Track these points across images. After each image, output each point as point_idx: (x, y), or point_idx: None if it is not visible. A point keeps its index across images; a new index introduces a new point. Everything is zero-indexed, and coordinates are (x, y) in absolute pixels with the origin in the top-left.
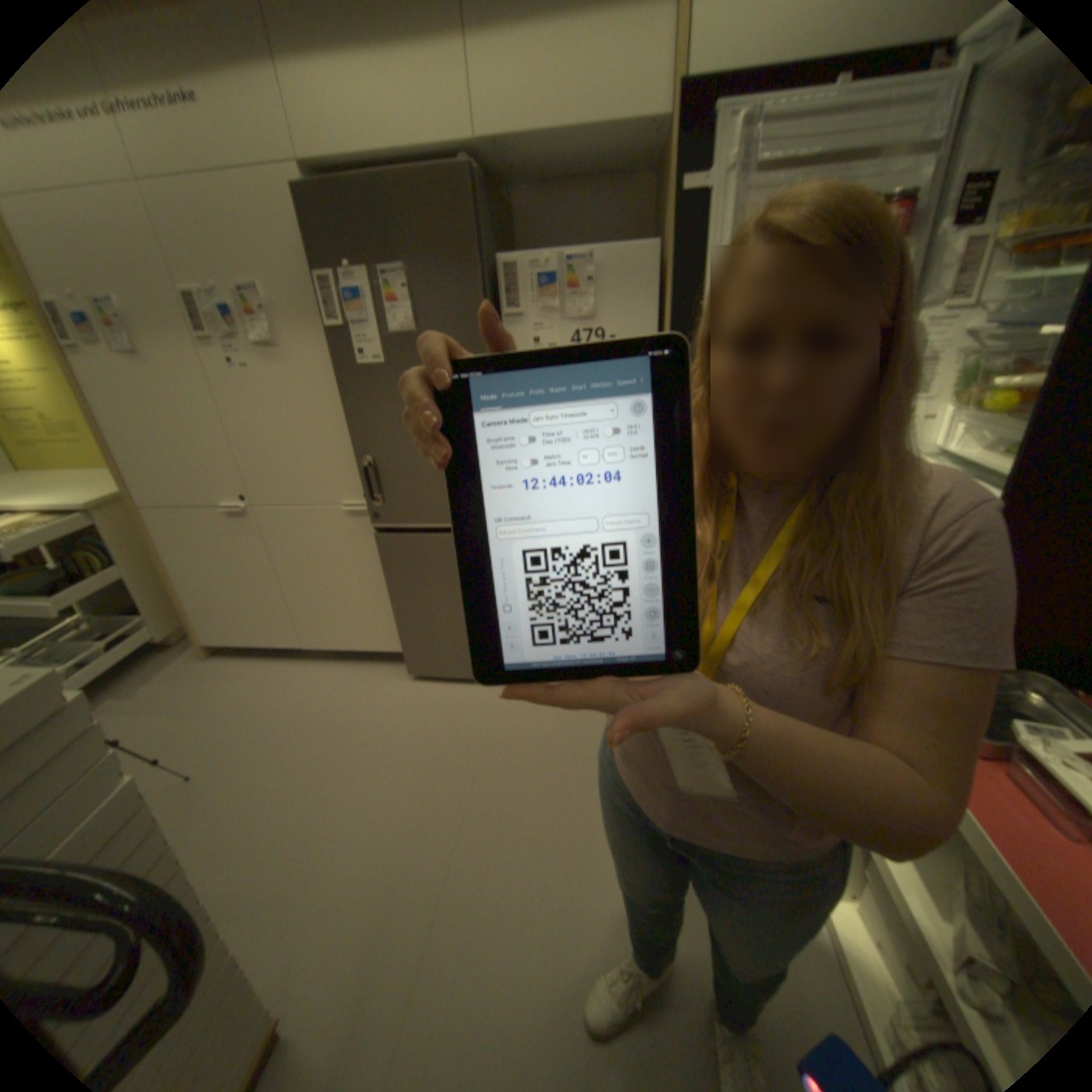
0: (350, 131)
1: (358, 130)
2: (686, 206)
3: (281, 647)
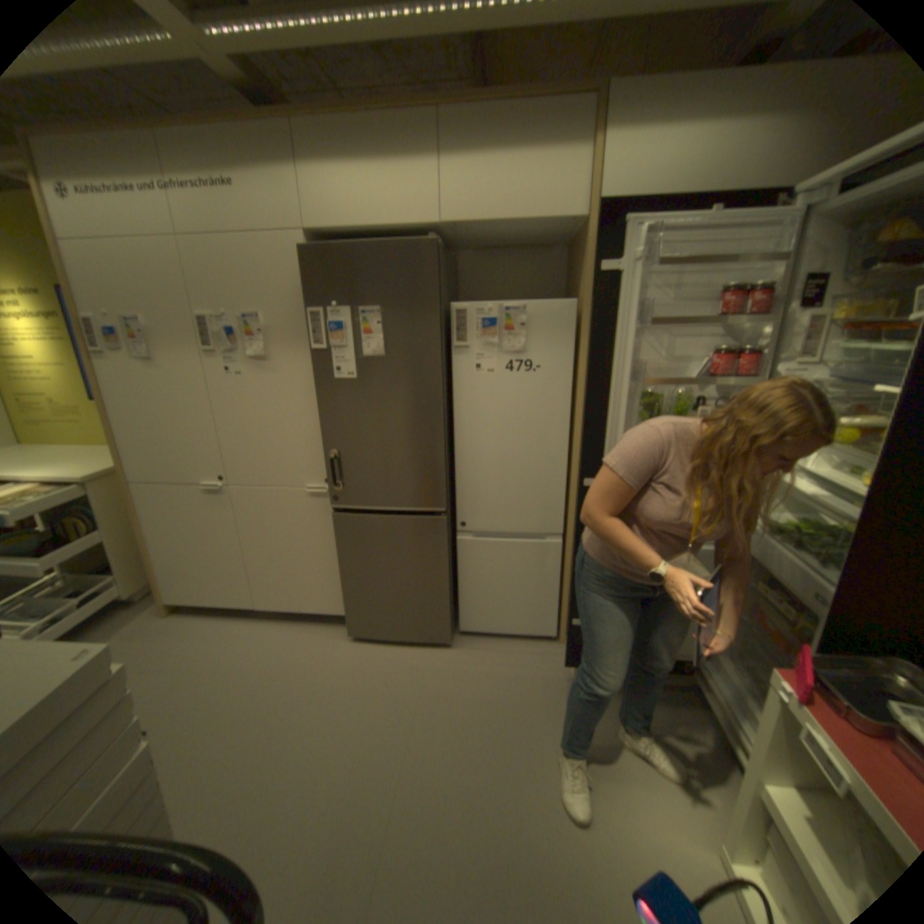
0: (347, 211)
1: (353, 211)
2: (600, 278)
3: (235, 606)
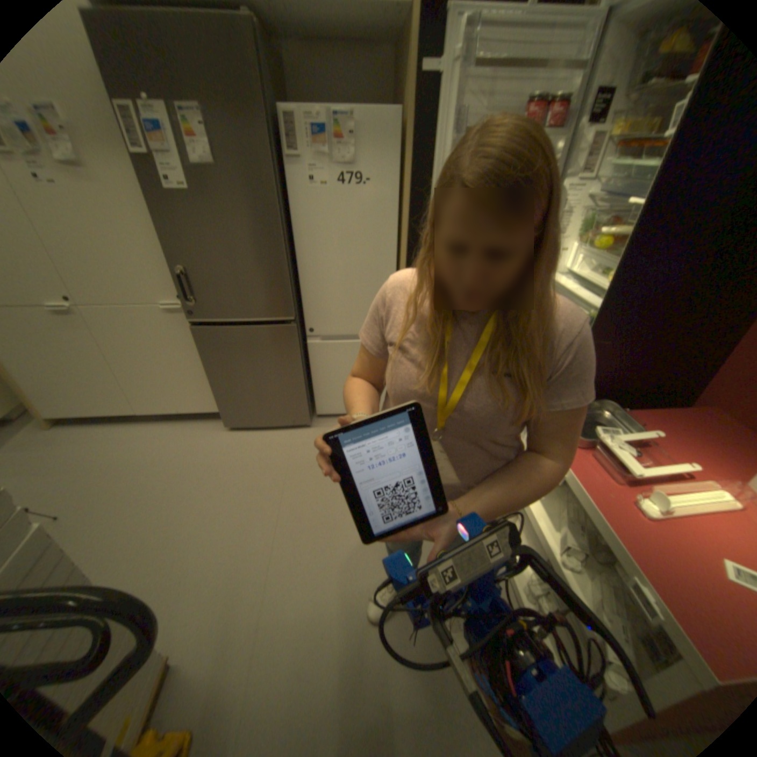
0: None
1: None
2: (422, 82)
3: (116, 414)
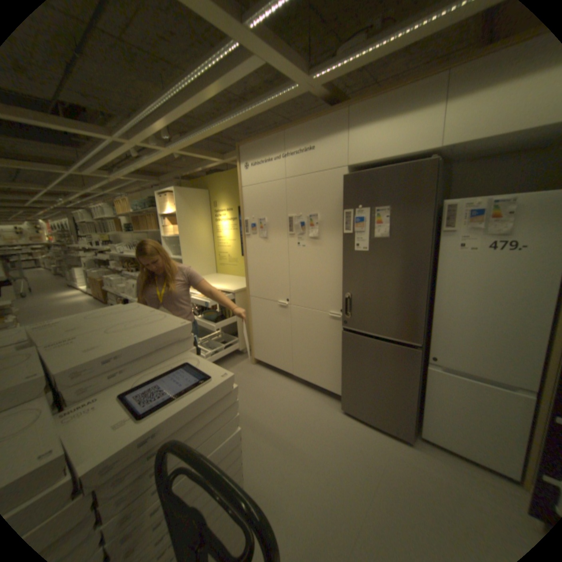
0: (375, 151)
1: (379, 150)
2: None
3: (284, 370)
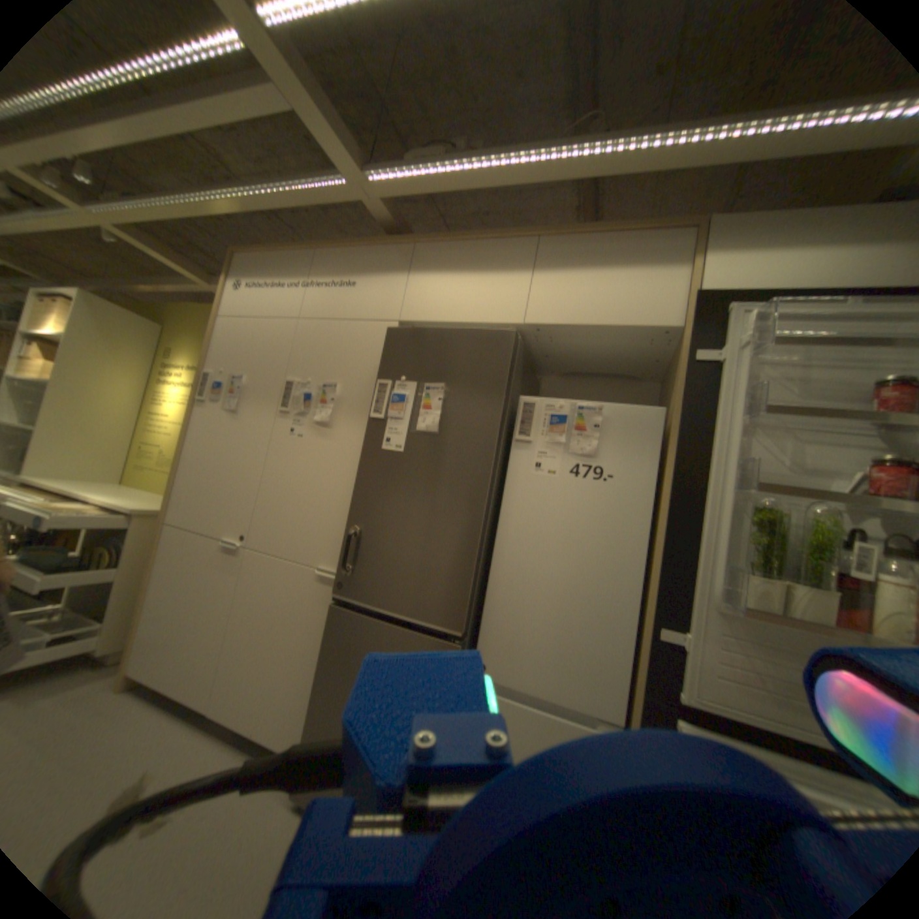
0: (440, 309)
1: (445, 309)
2: (695, 380)
3: (191, 705)
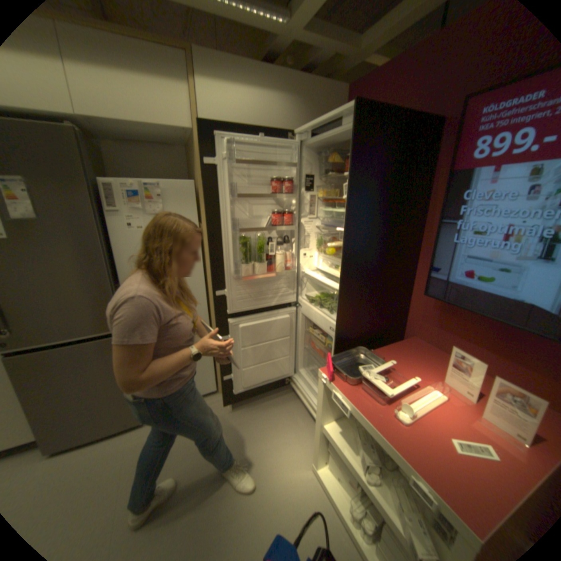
0: None
1: None
2: (205, 168)
3: None
